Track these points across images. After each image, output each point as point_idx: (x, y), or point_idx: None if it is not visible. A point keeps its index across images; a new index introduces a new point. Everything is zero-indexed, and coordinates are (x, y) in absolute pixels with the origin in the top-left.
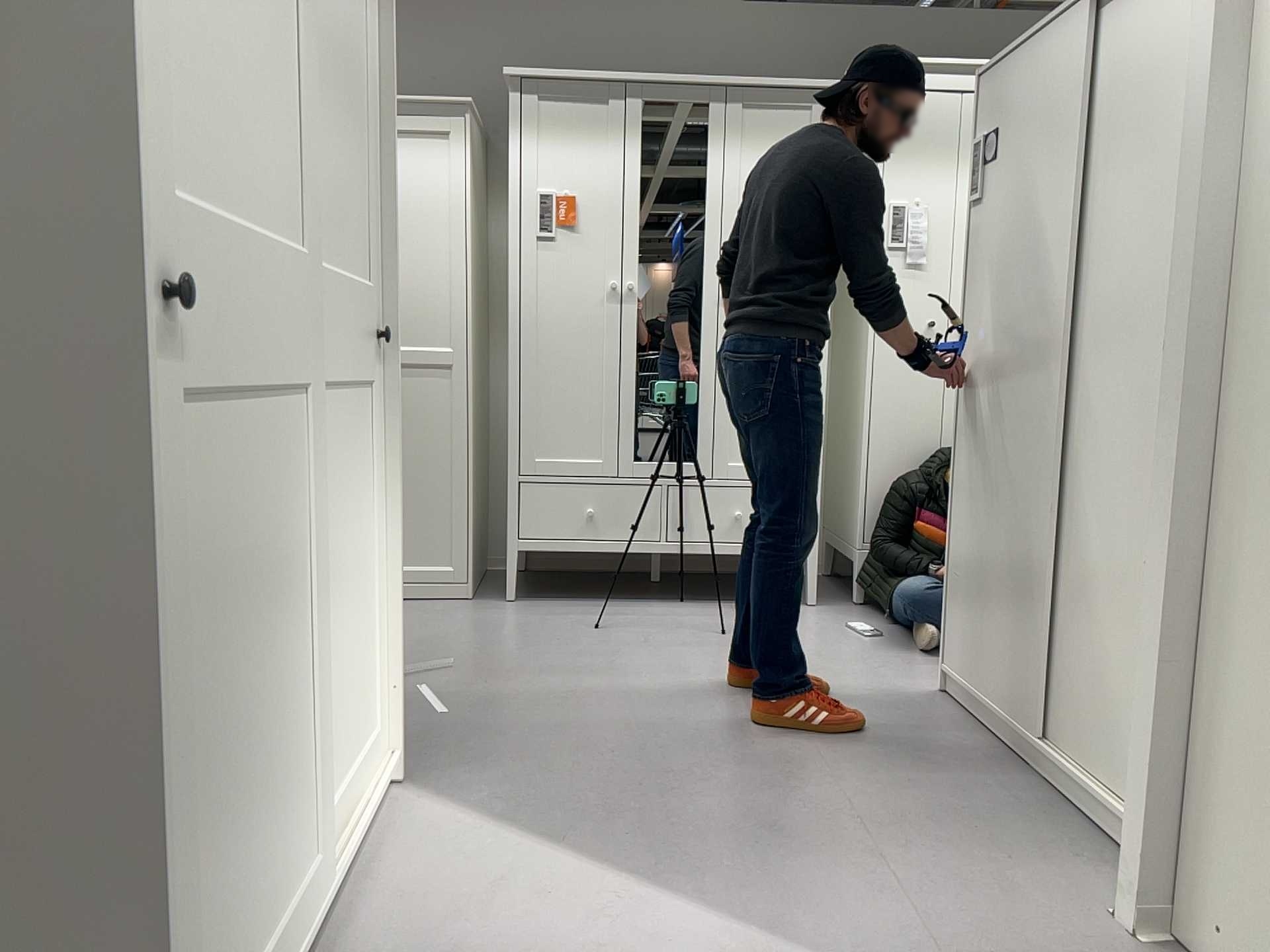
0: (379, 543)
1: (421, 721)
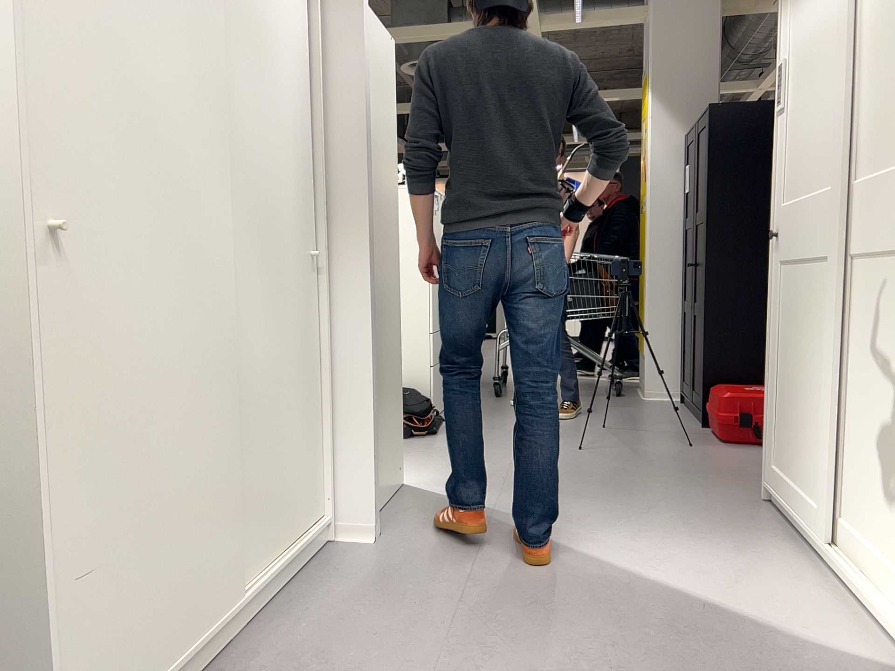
0: None
1: None
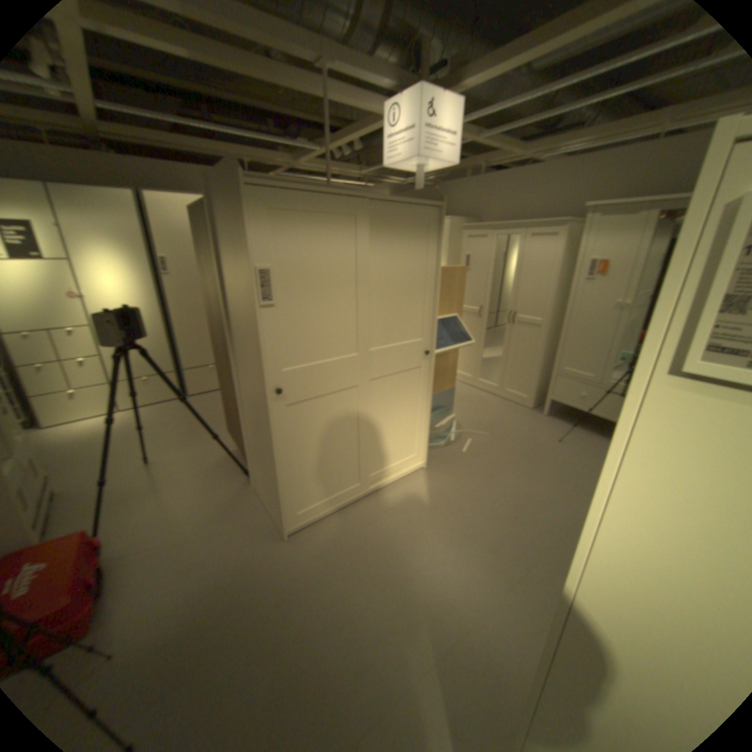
0: (424, 407)
1: (457, 451)
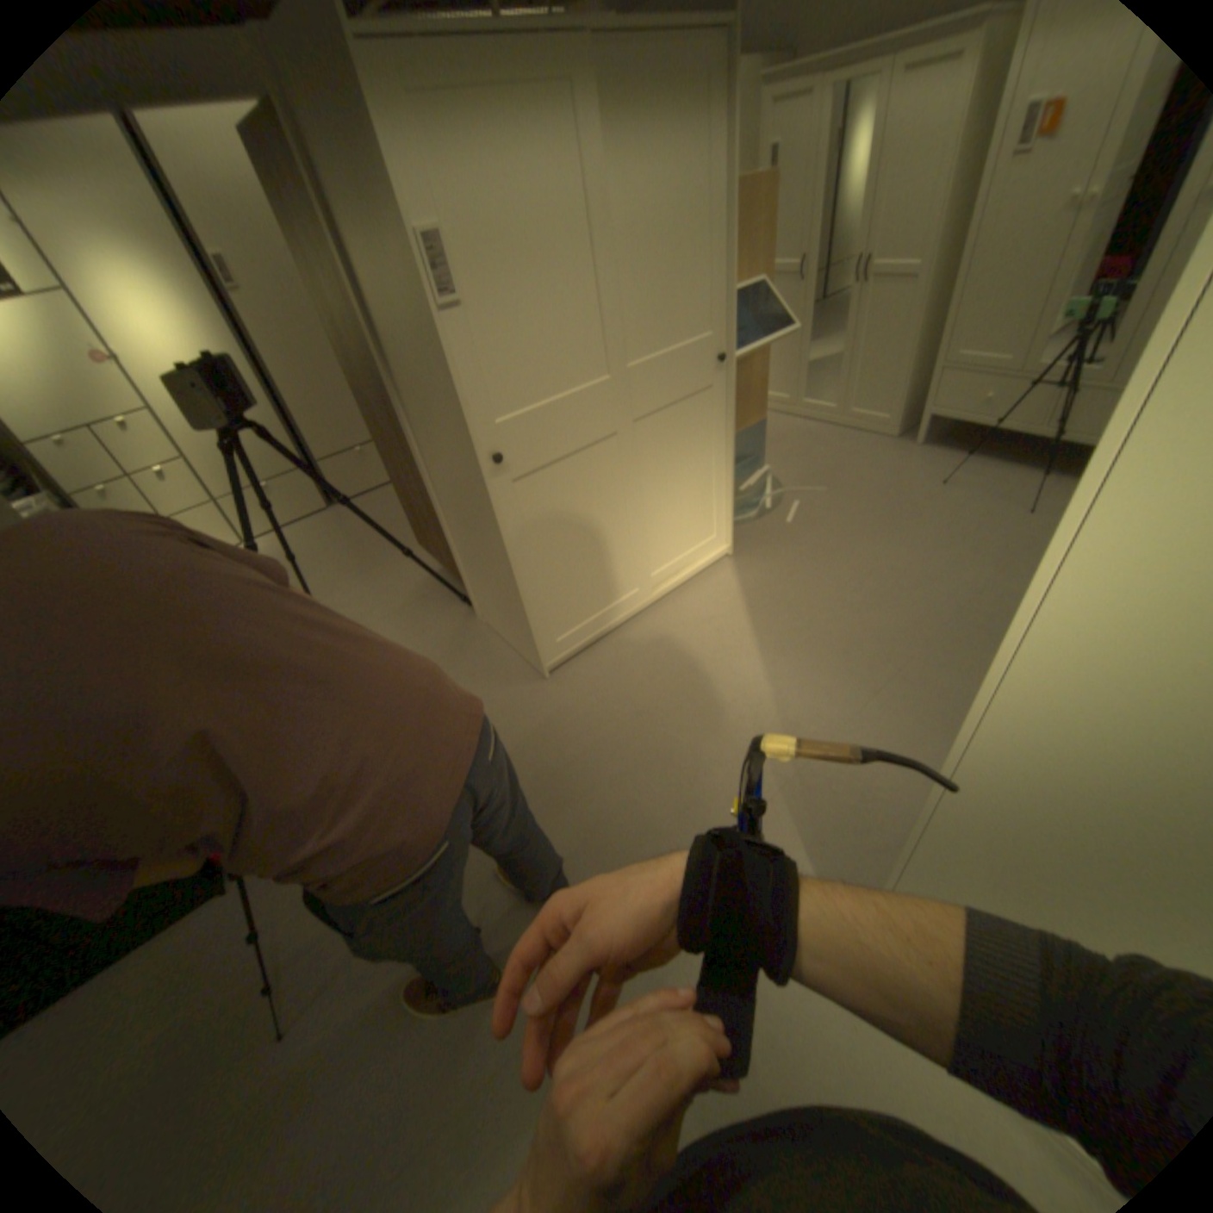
0: (723, 458)
1: (777, 524)
